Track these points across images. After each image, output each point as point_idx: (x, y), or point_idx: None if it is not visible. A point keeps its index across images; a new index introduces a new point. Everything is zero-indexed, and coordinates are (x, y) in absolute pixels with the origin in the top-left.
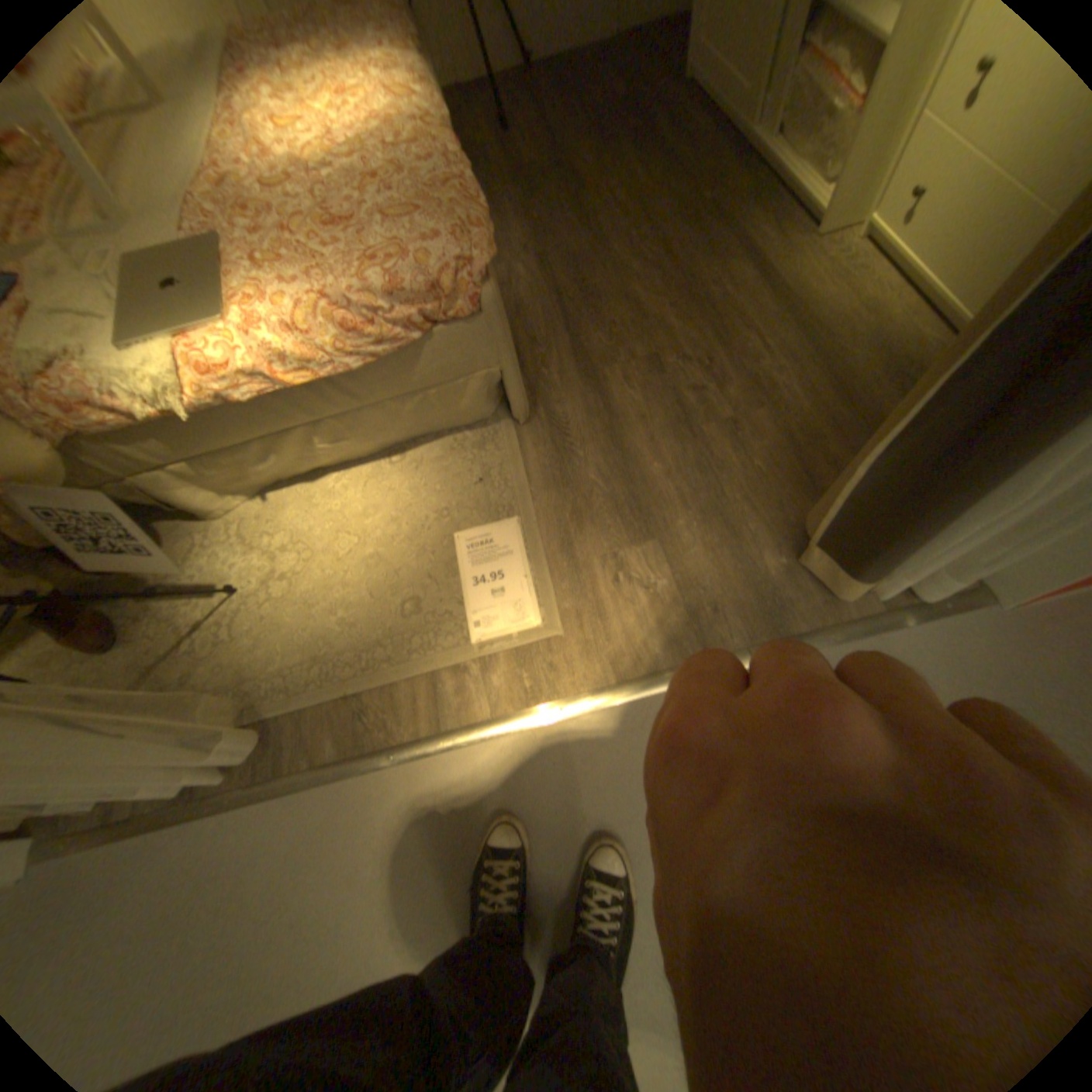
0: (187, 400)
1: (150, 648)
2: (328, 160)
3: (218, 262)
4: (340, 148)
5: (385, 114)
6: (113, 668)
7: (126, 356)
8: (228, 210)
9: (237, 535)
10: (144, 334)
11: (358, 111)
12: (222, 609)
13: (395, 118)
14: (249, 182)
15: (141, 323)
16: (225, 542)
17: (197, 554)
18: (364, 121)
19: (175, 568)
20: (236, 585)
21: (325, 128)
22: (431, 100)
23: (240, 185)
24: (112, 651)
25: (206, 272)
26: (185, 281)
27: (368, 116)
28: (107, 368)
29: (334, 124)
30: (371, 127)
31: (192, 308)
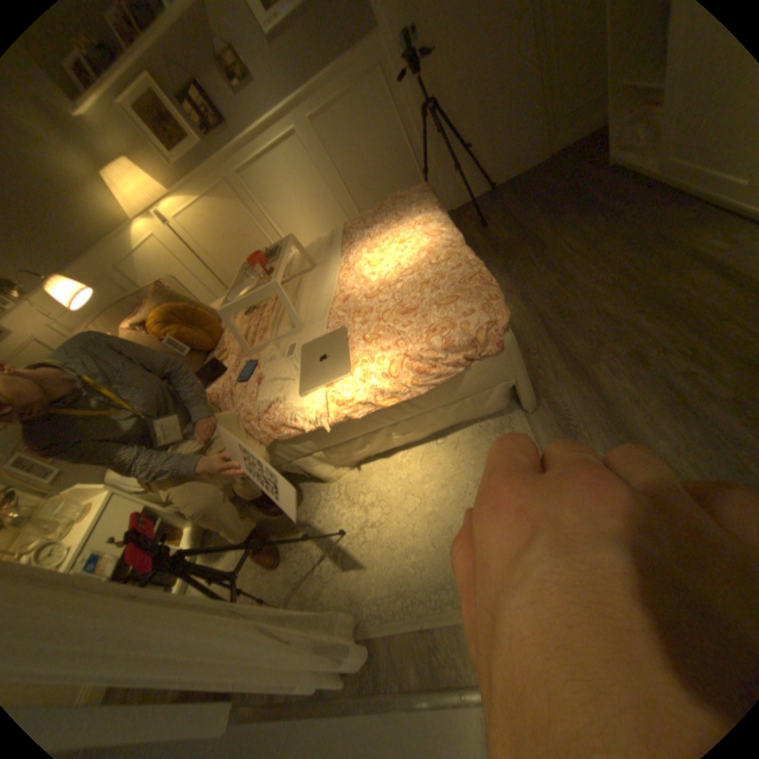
0: (330, 419)
1: (297, 569)
2: (400, 278)
3: (348, 343)
4: (407, 271)
5: (429, 247)
6: (277, 580)
7: (305, 400)
8: (352, 314)
9: (345, 493)
10: (314, 387)
11: (414, 249)
12: (337, 546)
13: (436, 248)
14: (361, 297)
15: (312, 381)
16: (338, 498)
17: (322, 505)
18: (419, 253)
19: (311, 514)
20: (344, 528)
21: (398, 261)
22: (454, 232)
23: (357, 300)
24: (277, 568)
25: (342, 349)
26: (332, 355)
27: (420, 250)
28: (296, 406)
29: (402, 258)
30: (423, 256)
31: (336, 370)
